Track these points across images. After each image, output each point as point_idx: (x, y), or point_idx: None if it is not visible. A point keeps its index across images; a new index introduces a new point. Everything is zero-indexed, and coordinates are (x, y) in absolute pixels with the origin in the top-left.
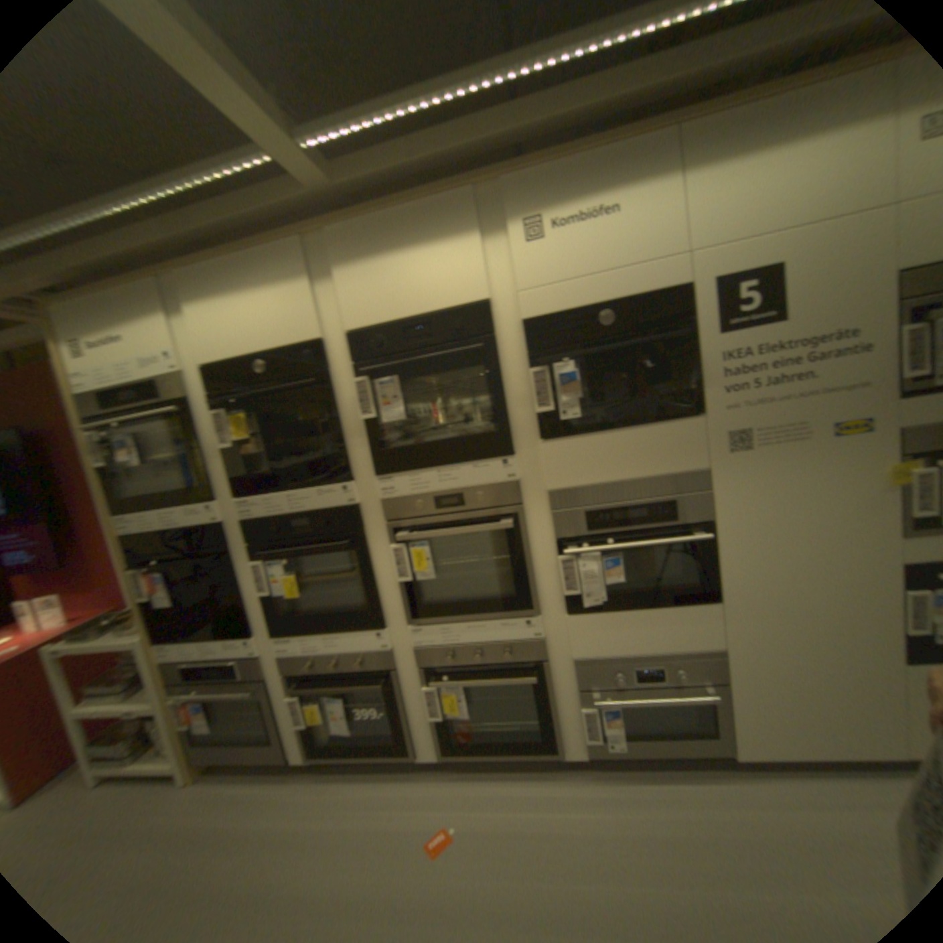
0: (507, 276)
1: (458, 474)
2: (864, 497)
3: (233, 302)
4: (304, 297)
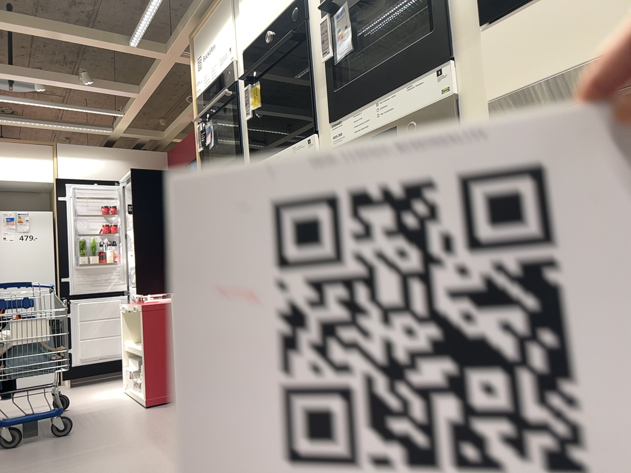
0: None
1: (395, 101)
2: None
3: None
4: None
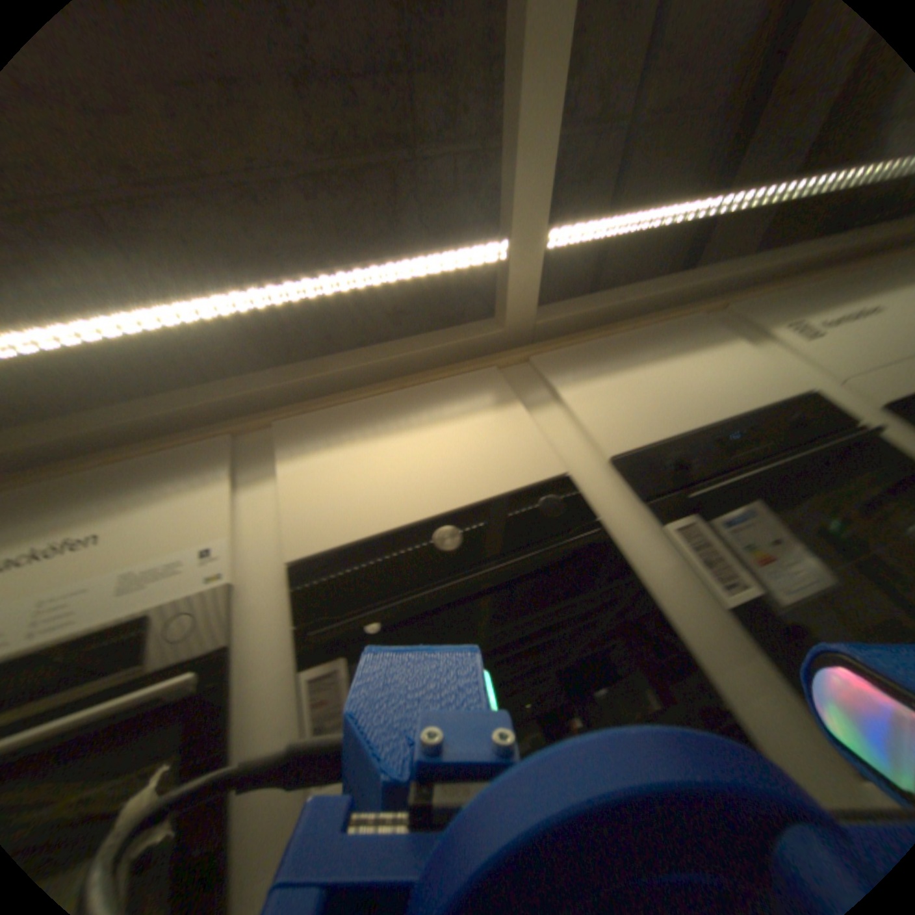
0: (812, 367)
1: None
2: None
3: (400, 444)
4: (528, 422)
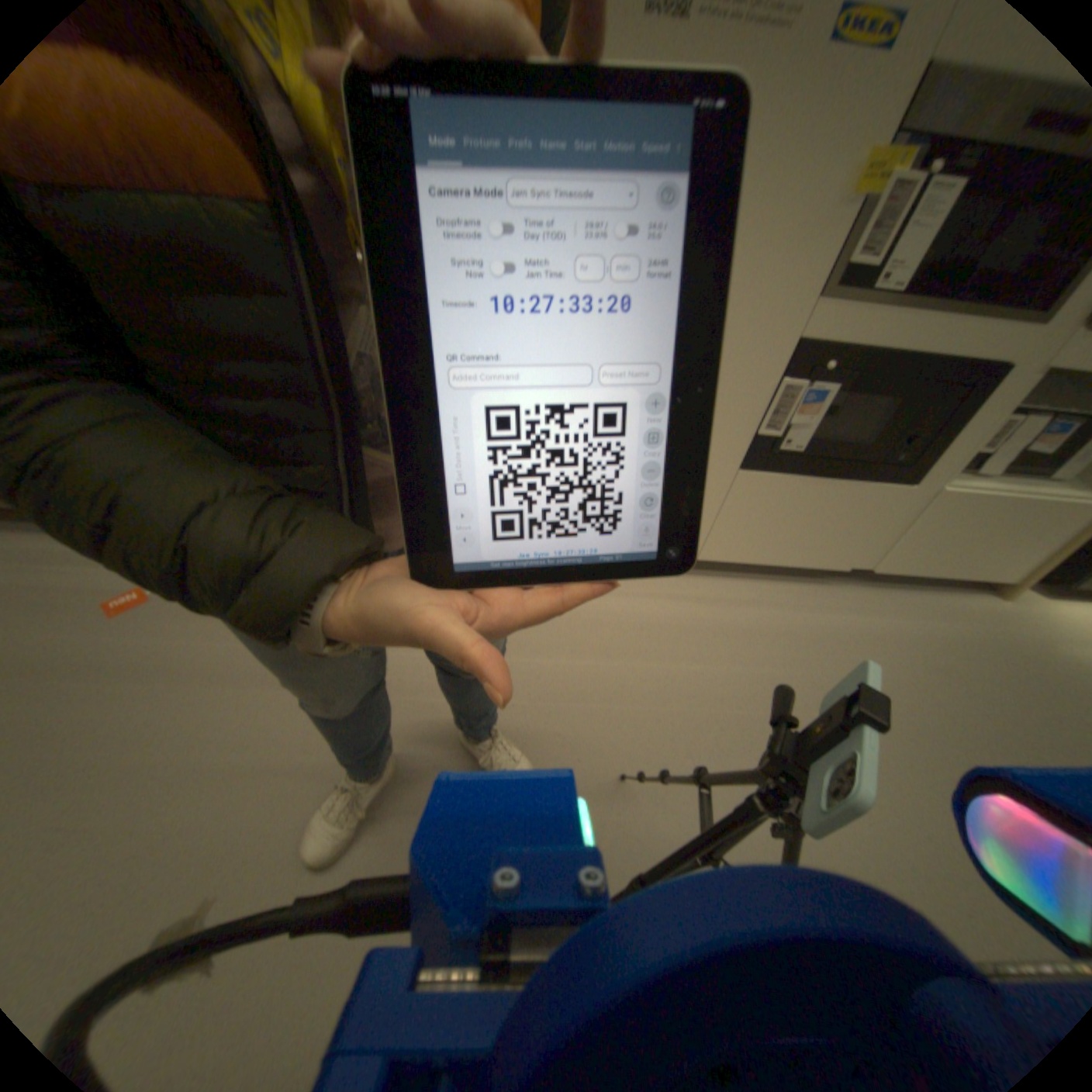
0: None
1: None
2: (813, 202)
3: None
4: None
